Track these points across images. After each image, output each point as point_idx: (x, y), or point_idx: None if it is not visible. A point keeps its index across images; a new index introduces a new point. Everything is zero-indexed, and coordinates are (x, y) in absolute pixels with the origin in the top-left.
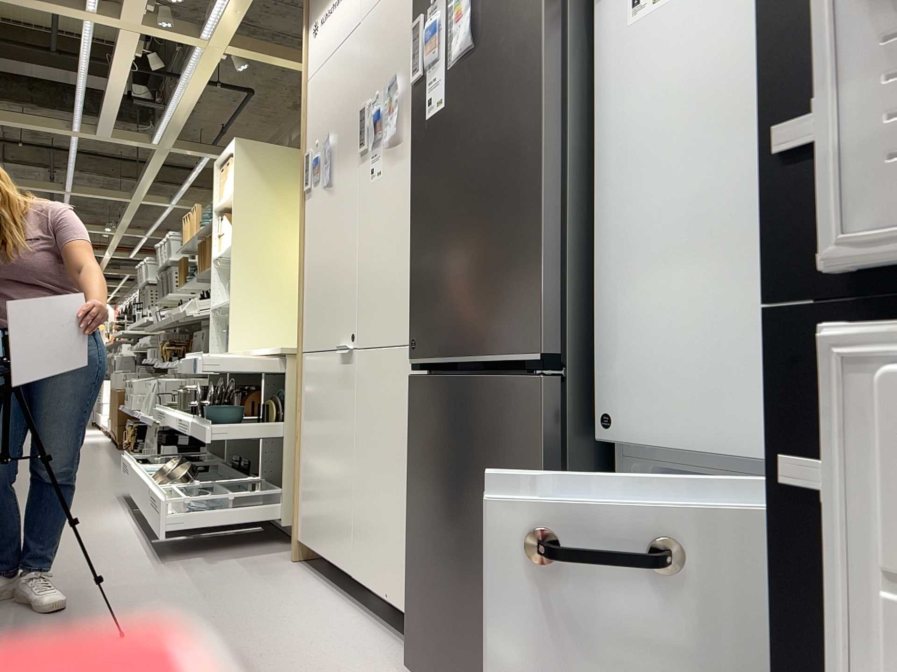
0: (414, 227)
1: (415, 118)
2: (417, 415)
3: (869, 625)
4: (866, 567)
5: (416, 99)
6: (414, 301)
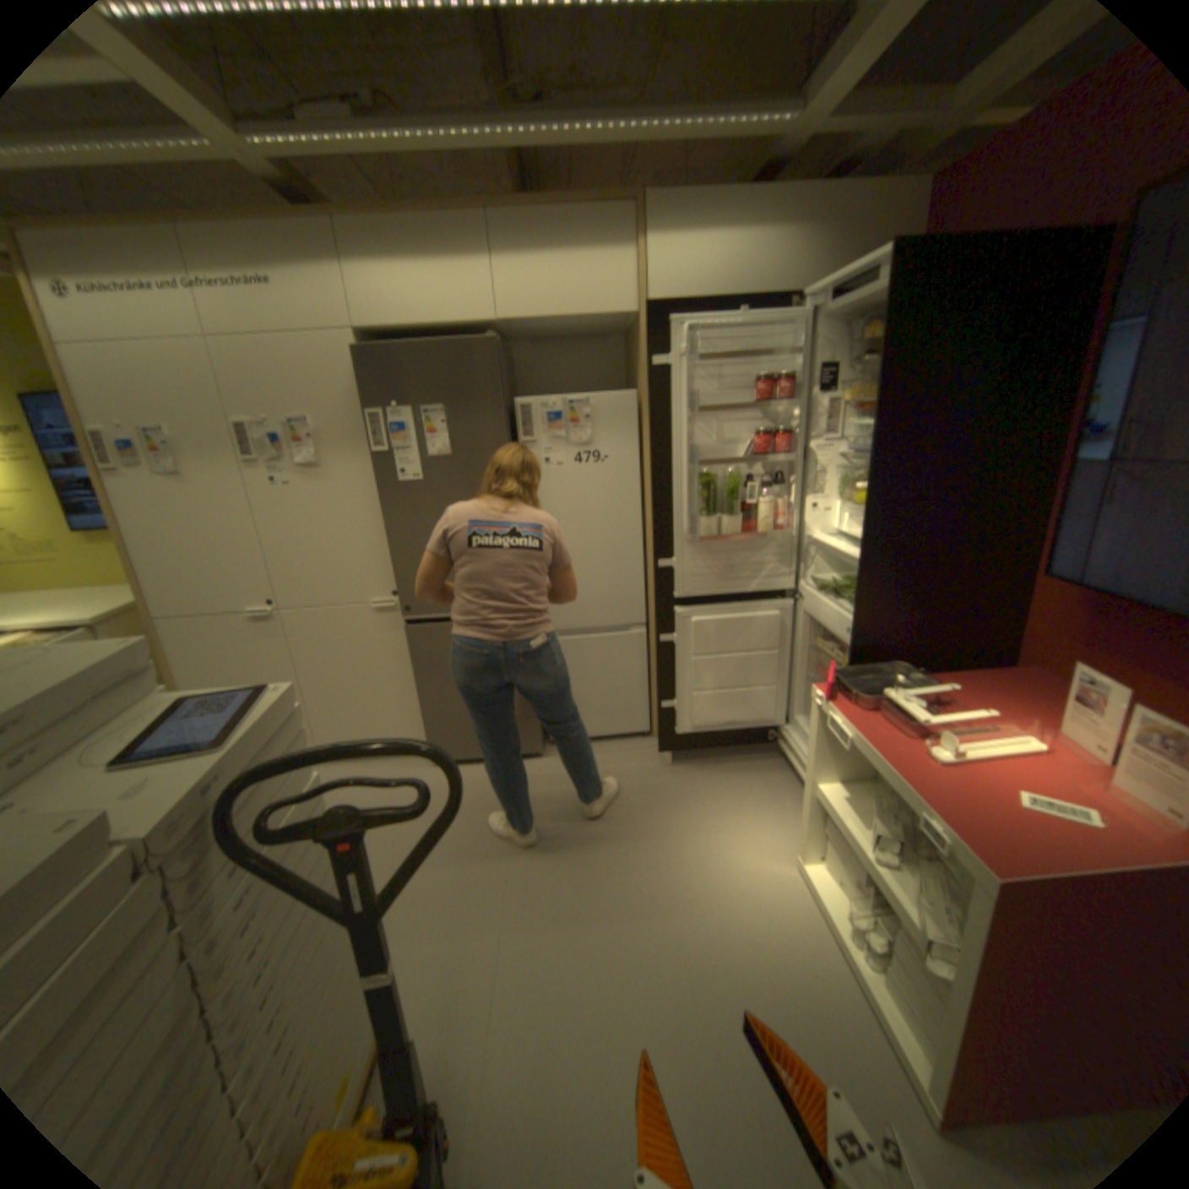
0: (395, 543)
1: (382, 475)
2: (420, 644)
3: (678, 661)
4: (678, 651)
5: (380, 463)
6: (403, 585)
